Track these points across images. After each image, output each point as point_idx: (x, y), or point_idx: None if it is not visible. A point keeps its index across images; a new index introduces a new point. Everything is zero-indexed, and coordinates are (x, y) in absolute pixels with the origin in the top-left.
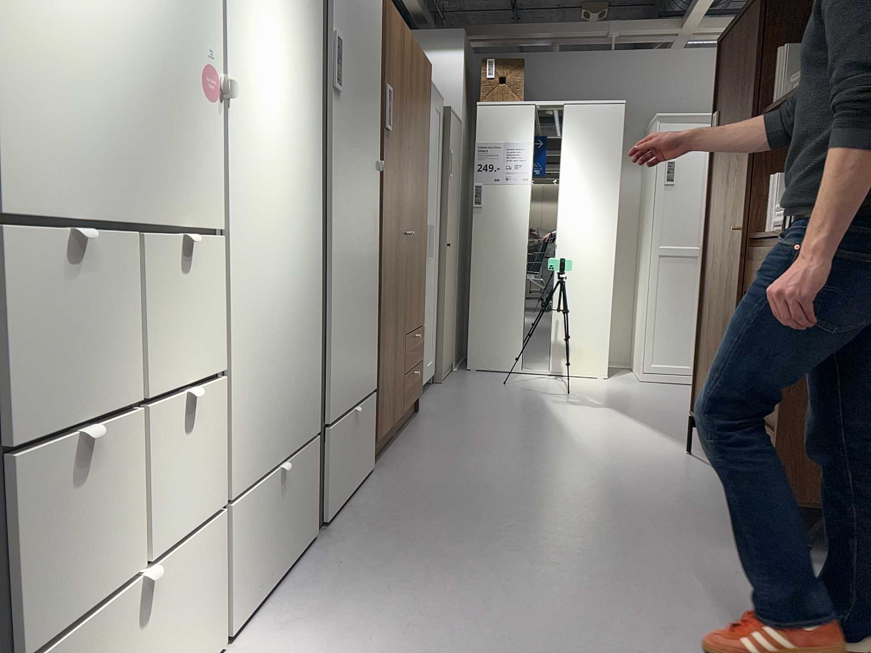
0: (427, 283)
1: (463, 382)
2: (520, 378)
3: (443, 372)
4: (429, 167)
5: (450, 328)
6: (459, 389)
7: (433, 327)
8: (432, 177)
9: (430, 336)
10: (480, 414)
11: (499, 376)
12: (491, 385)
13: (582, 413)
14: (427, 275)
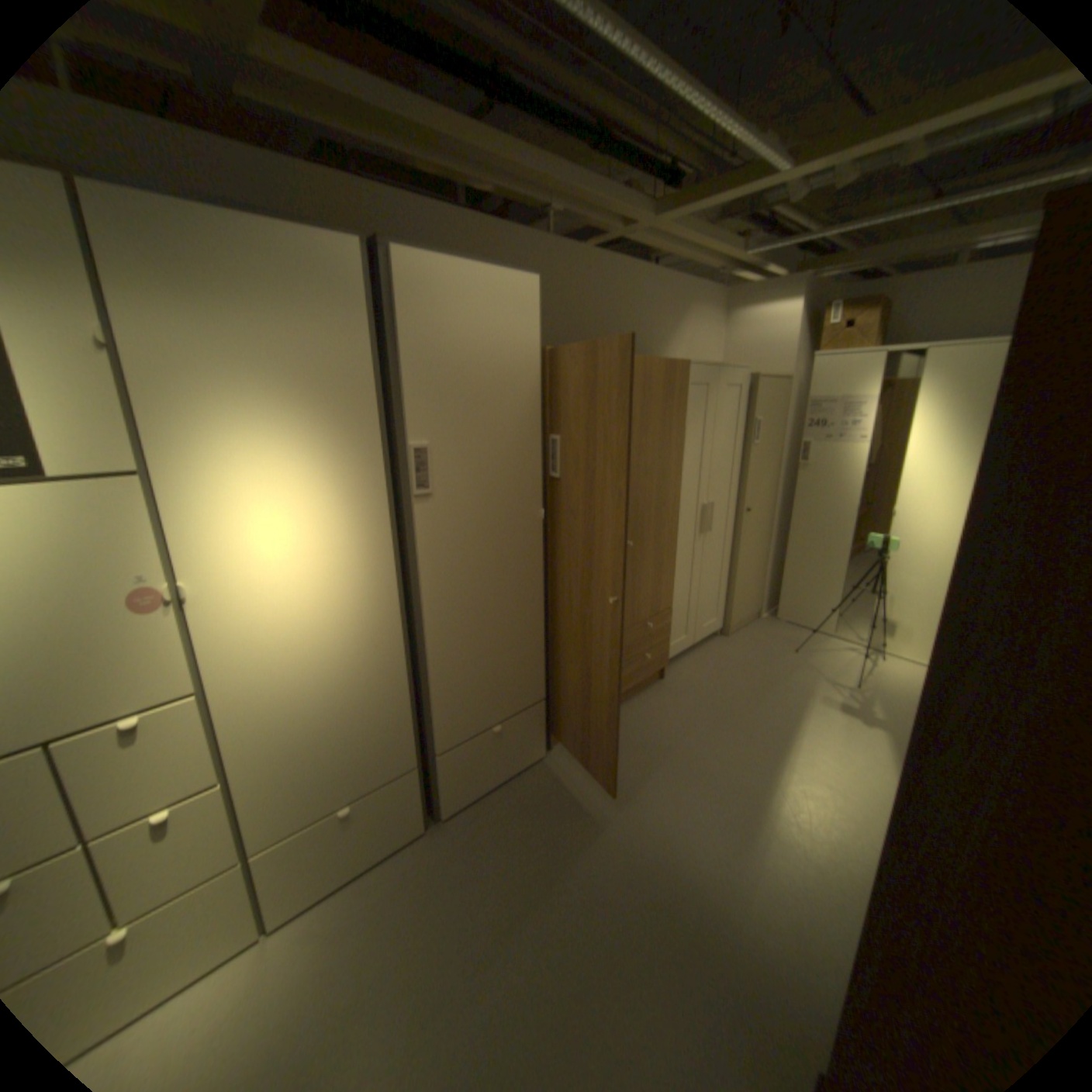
0: (703, 557)
1: (754, 638)
2: (824, 645)
3: (733, 627)
4: (710, 449)
5: (751, 585)
6: (741, 649)
7: (720, 589)
8: (717, 457)
9: (712, 599)
10: (722, 698)
11: (802, 637)
12: (780, 650)
13: (840, 731)
14: (704, 550)
